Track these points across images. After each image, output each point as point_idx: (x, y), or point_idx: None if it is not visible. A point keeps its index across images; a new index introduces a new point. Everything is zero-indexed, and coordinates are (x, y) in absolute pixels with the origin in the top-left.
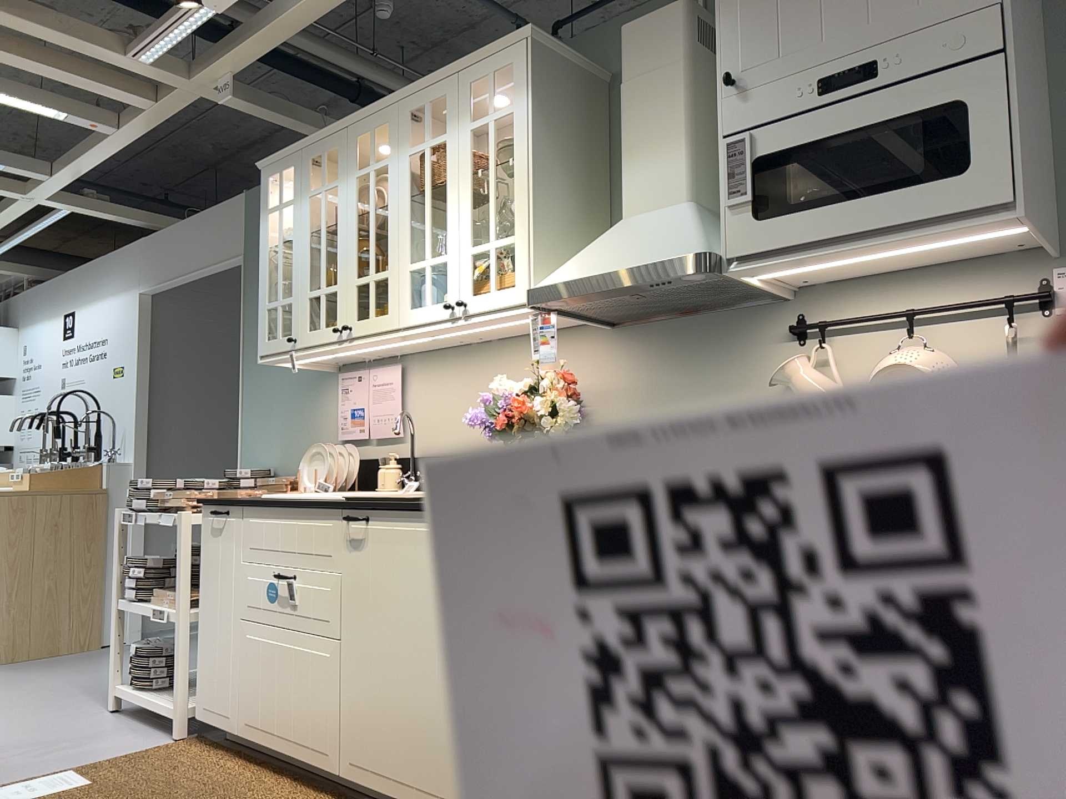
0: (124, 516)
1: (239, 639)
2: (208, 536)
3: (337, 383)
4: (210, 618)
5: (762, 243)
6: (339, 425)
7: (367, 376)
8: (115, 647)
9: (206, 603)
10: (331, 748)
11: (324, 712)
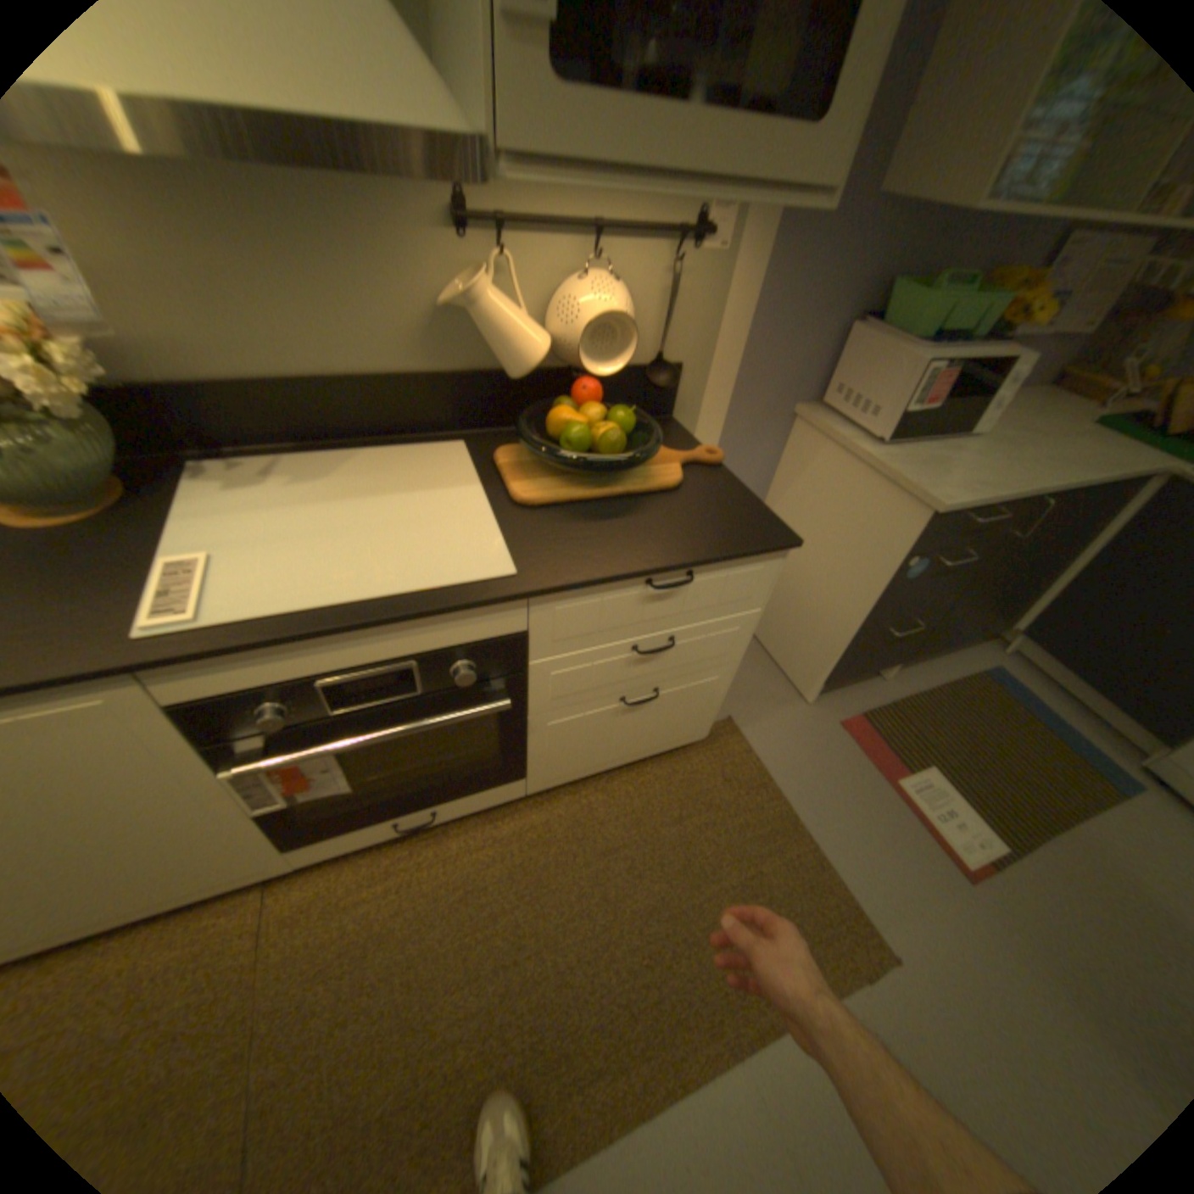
0: None
1: None
2: None
3: None
4: None
5: (564, 139)
6: None
7: None
8: None
9: None
10: None
11: None
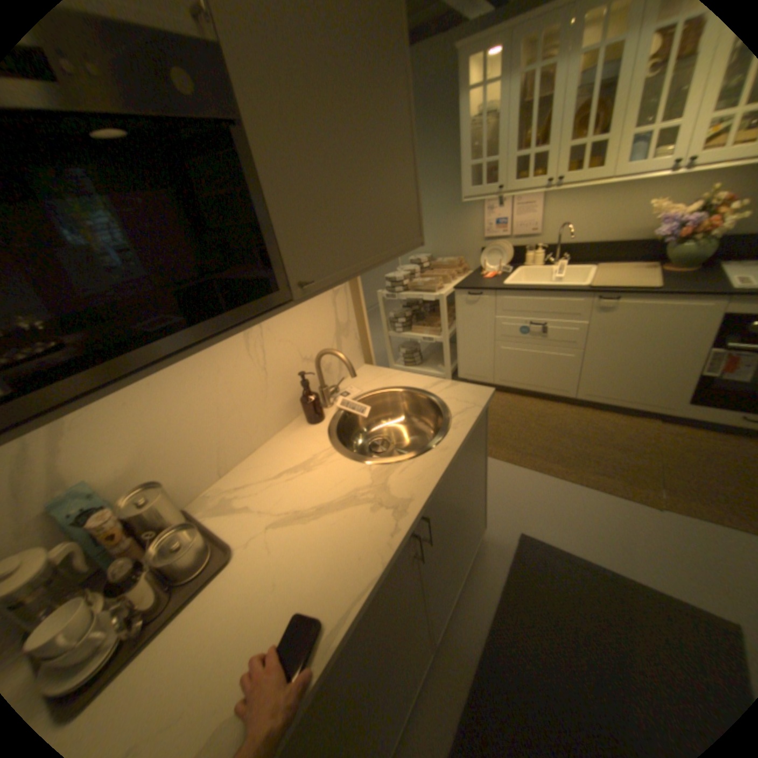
0: (385, 296)
1: (495, 349)
2: (464, 305)
3: (482, 203)
4: (469, 341)
5: None
6: (488, 229)
7: (513, 199)
8: (391, 352)
9: (465, 335)
10: (573, 389)
11: (569, 377)
